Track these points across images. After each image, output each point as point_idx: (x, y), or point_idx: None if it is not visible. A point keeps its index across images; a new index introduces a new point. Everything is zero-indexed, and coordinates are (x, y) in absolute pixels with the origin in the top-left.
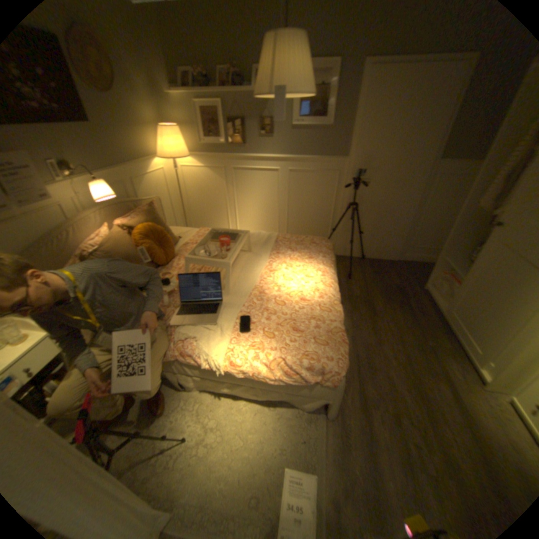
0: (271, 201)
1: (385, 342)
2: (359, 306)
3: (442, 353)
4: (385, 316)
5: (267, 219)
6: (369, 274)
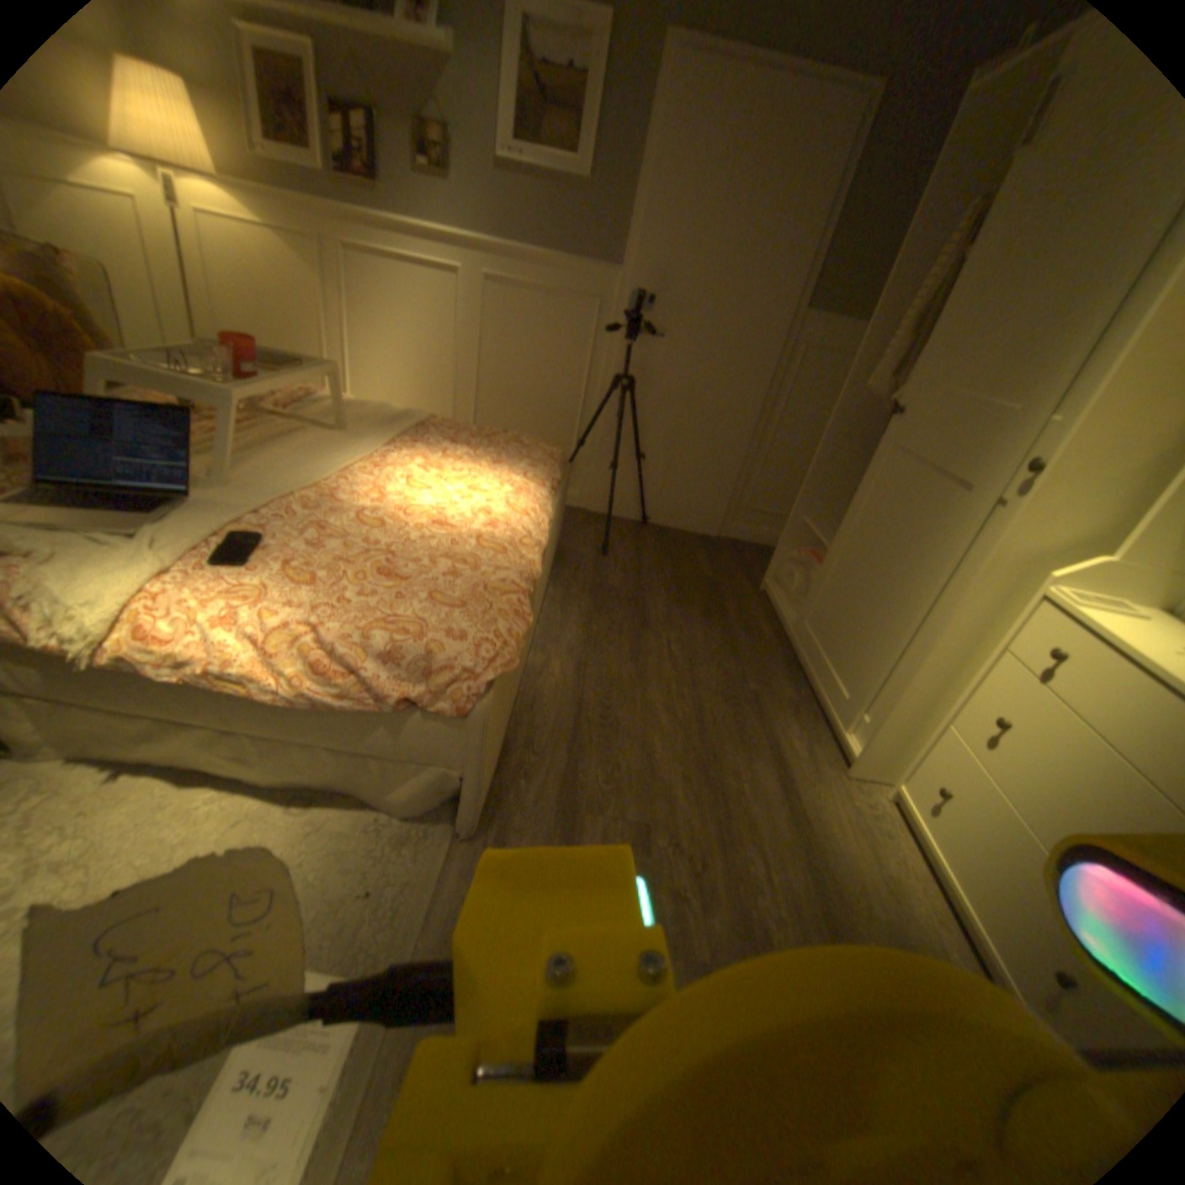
0: (434, 350)
1: (653, 675)
2: (610, 605)
3: (771, 704)
4: (665, 627)
5: (423, 397)
6: (649, 551)
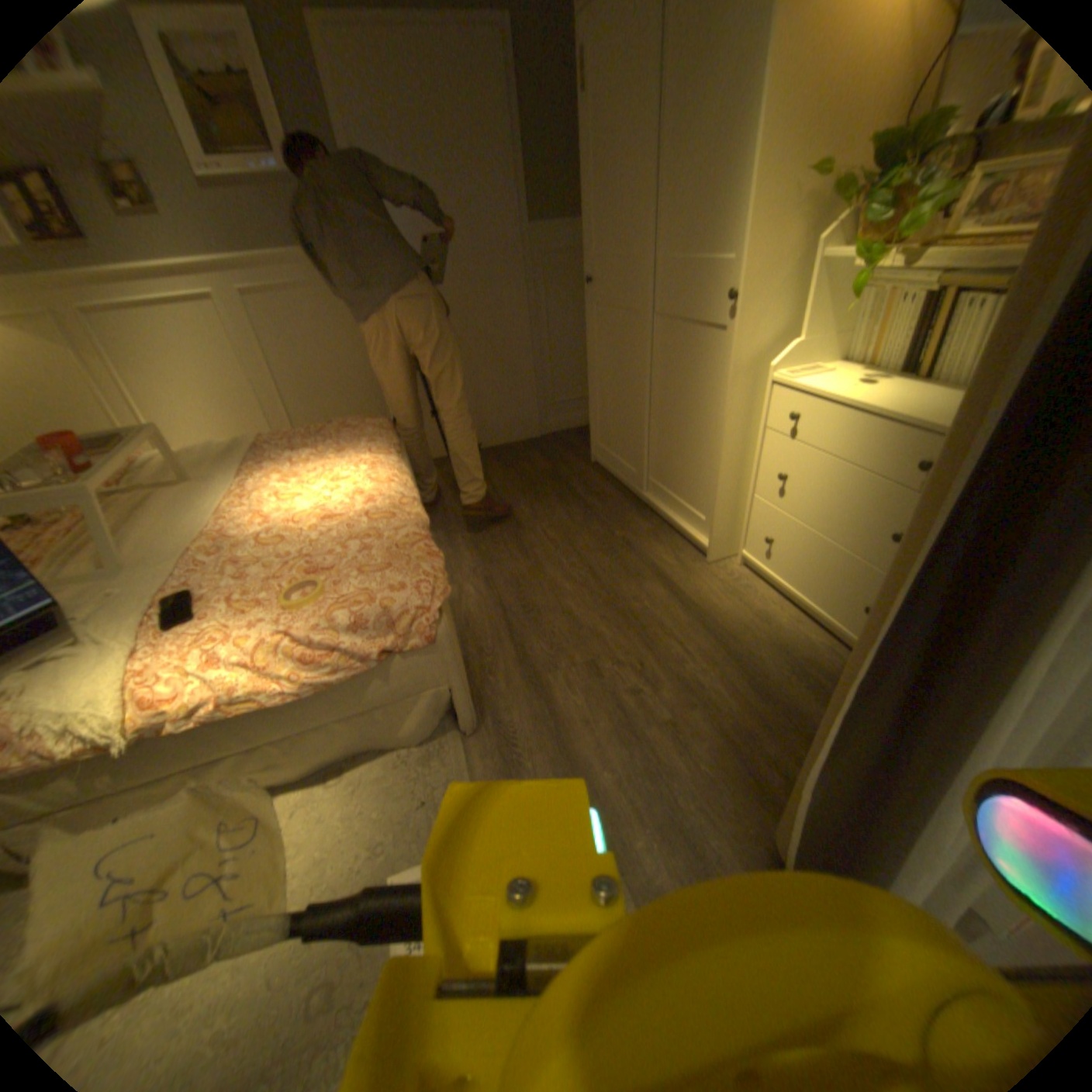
0: (224, 376)
1: (546, 560)
2: (487, 525)
3: (638, 540)
4: (537, 522)
5: (235, 423)
6: (494, 470)
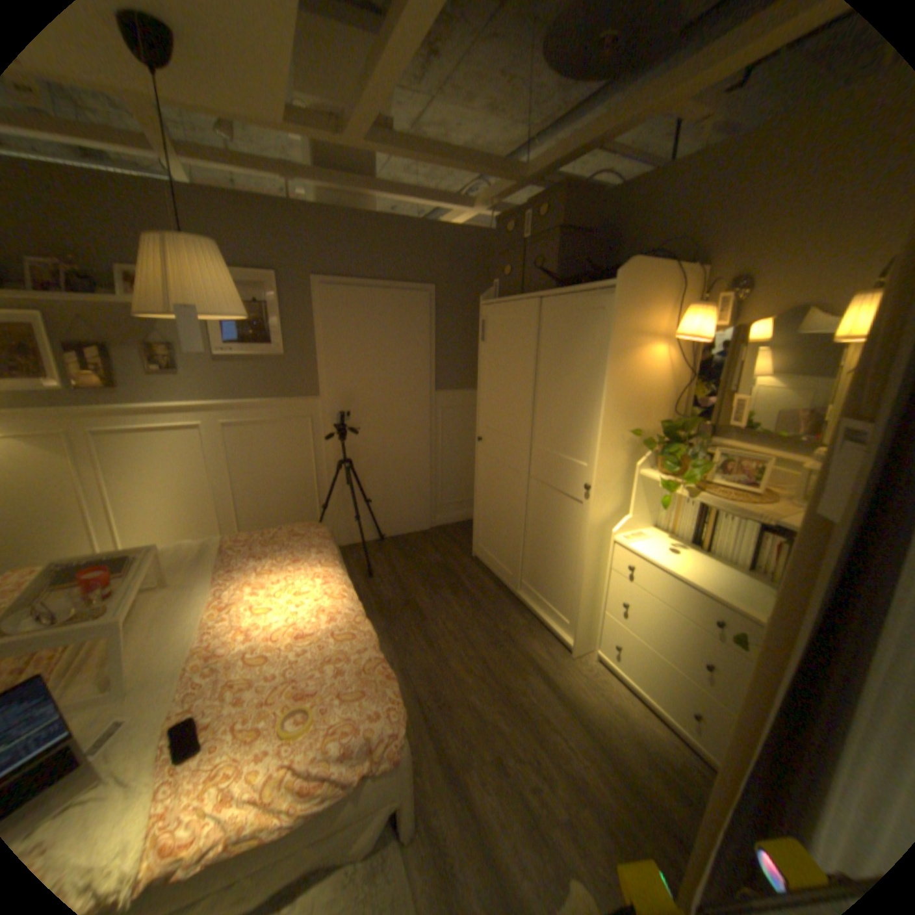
0: (192, 482)
1: (449, 653)
2: (397, 615)
3: (517, 634)
4: (437, 613)
5: (189, 516)
6: (397, 559)
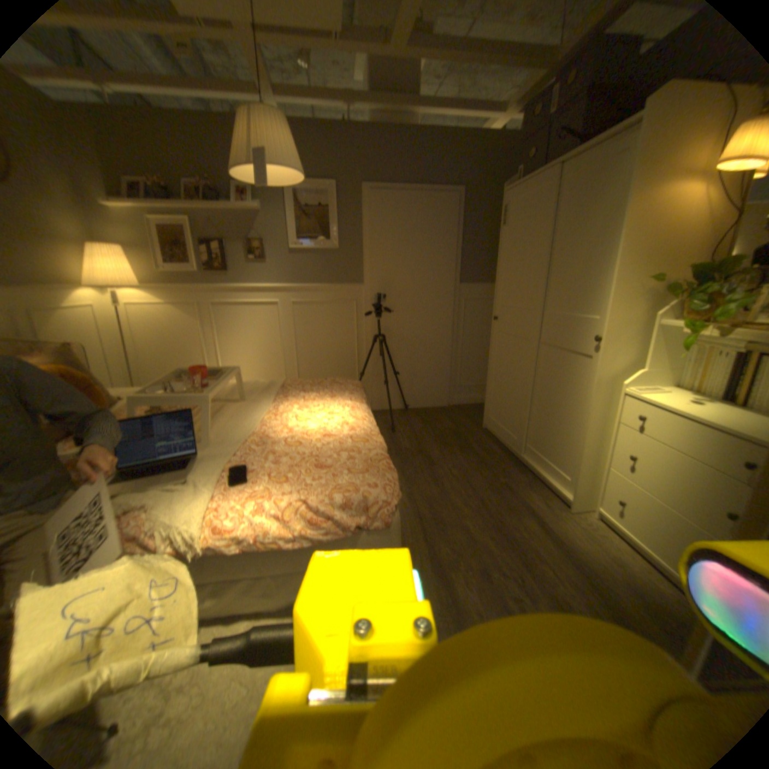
0: (270, 345)
1: (450, 490)
2: (410, 459)
3: (517, 487)
4: (444, 462)
5: (267, 372)
6: (416, 423)
